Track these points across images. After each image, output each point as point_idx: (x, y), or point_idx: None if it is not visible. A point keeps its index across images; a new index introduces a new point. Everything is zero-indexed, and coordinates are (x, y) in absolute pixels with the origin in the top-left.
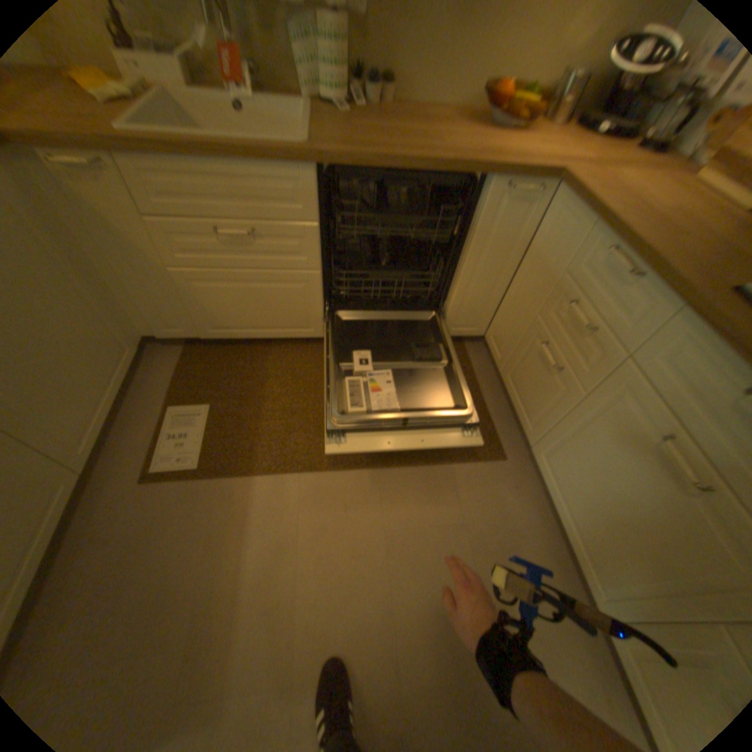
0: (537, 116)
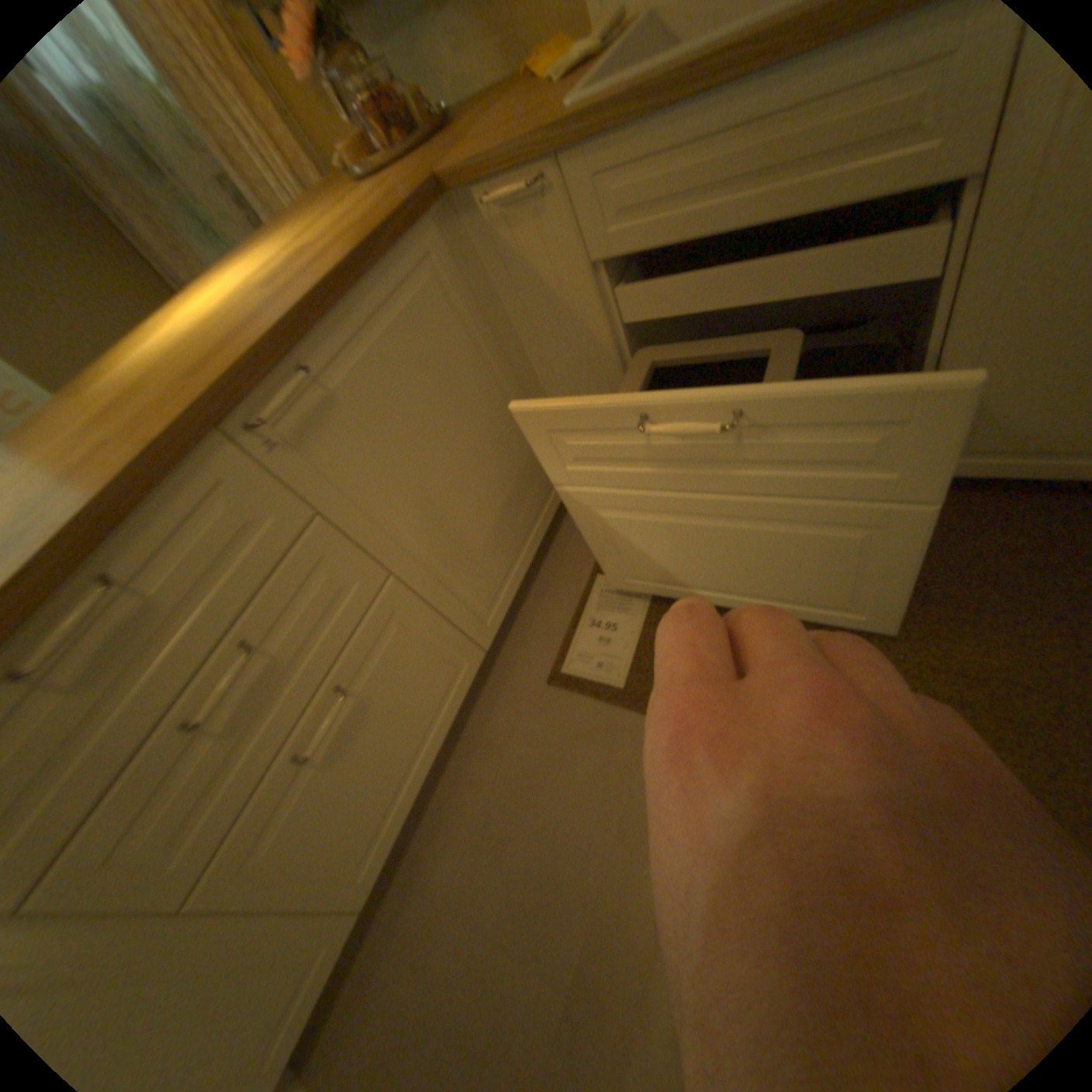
0: None
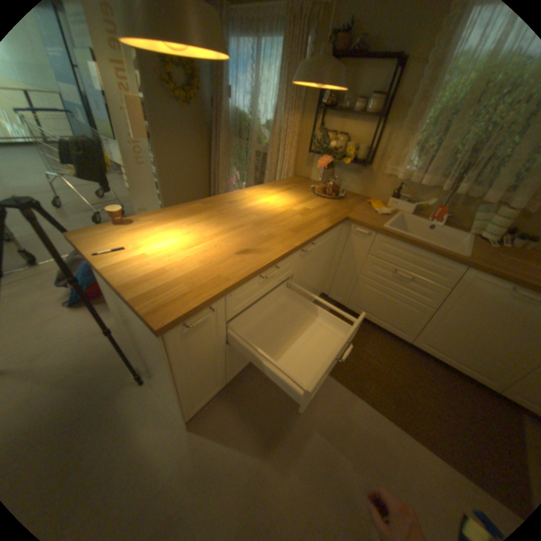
0: None
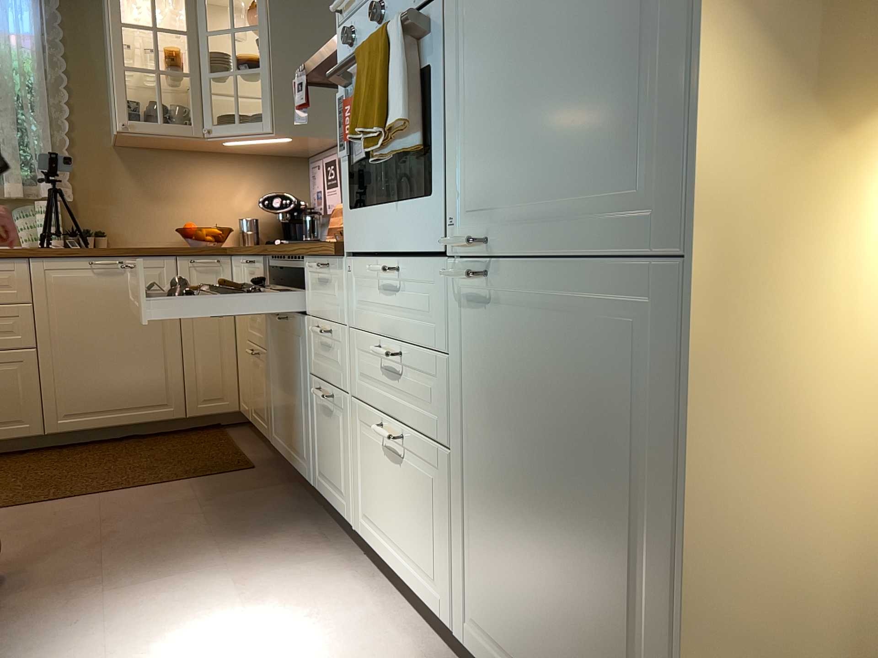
0: (224, 240)
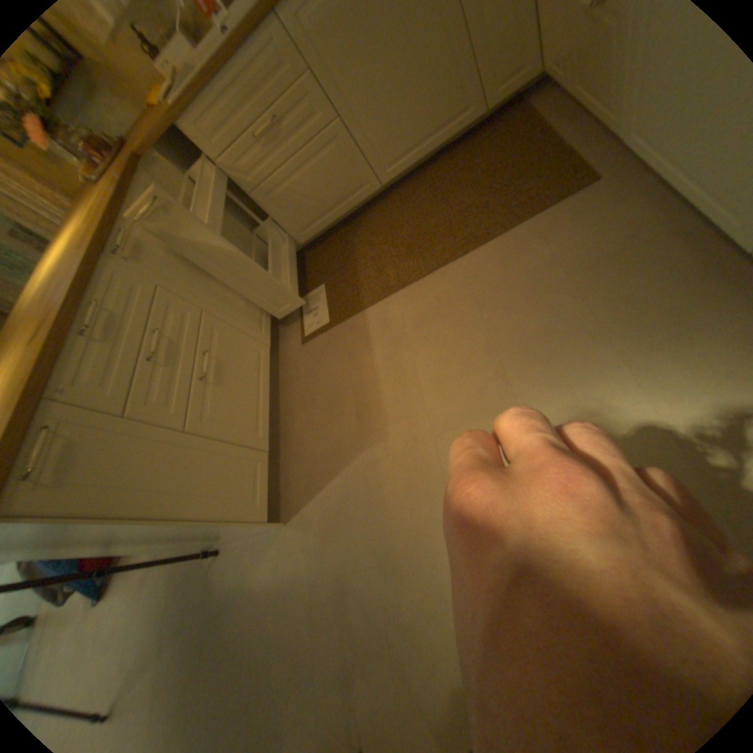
0: None
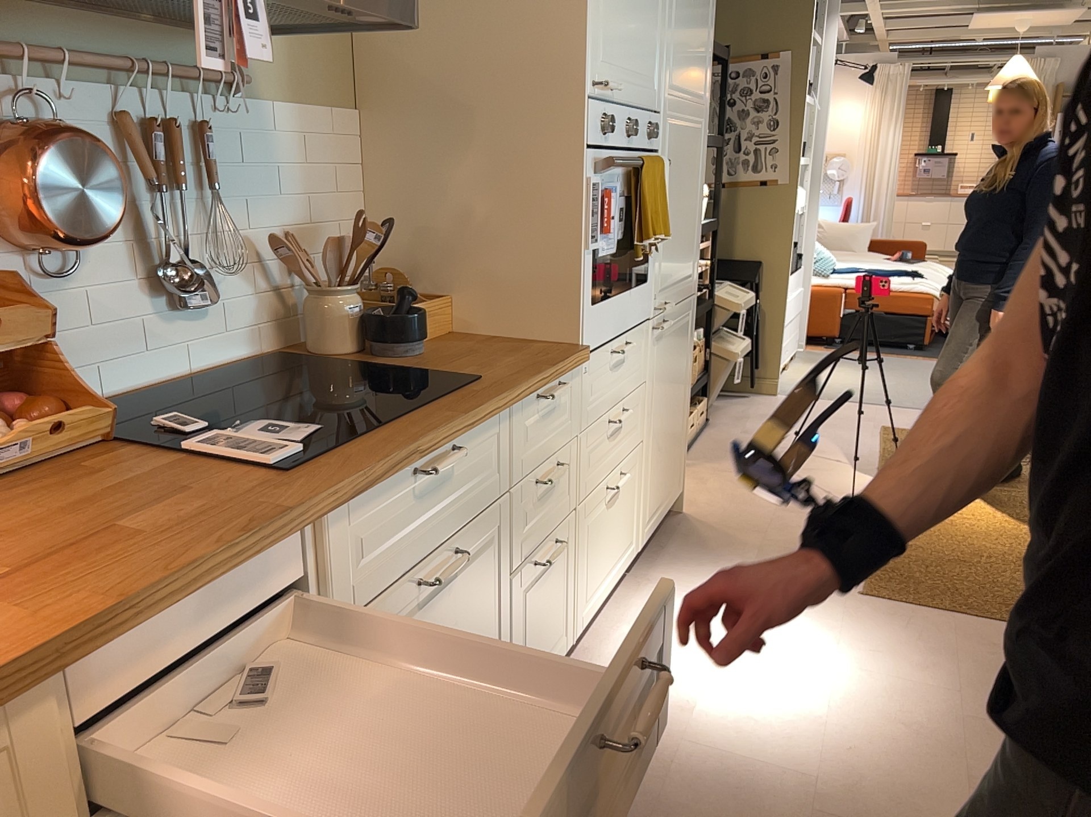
0: None
